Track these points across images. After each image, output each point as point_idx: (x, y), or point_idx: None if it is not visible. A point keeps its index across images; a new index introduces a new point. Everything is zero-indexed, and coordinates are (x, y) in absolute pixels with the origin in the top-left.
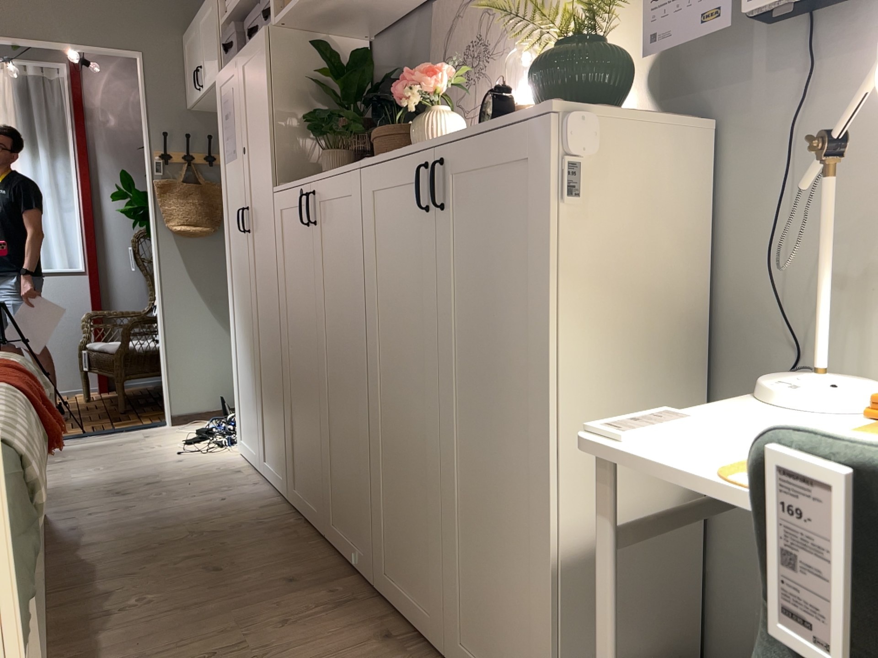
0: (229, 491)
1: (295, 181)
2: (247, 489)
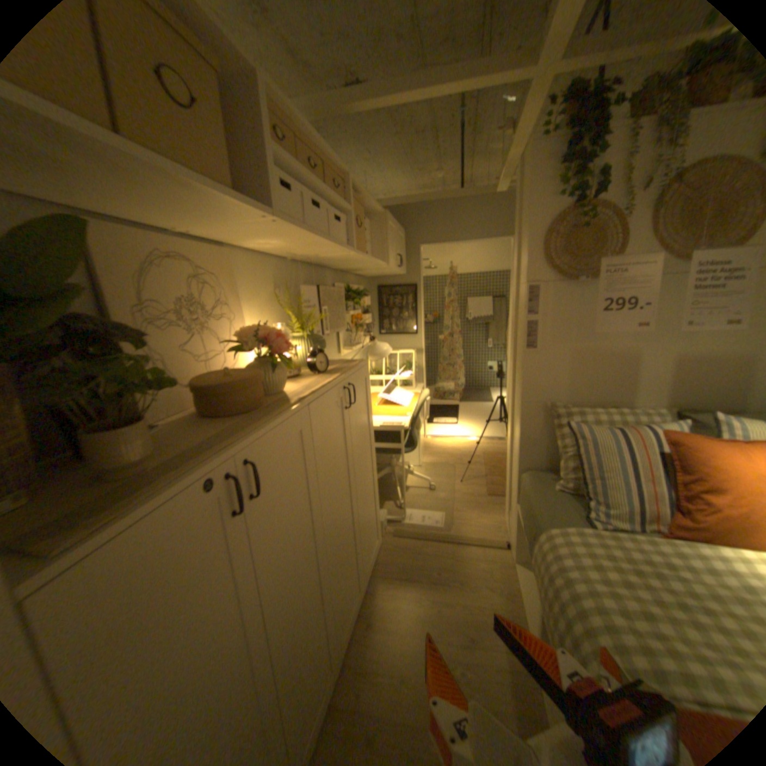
0: None
1: (171, 479)
2: None
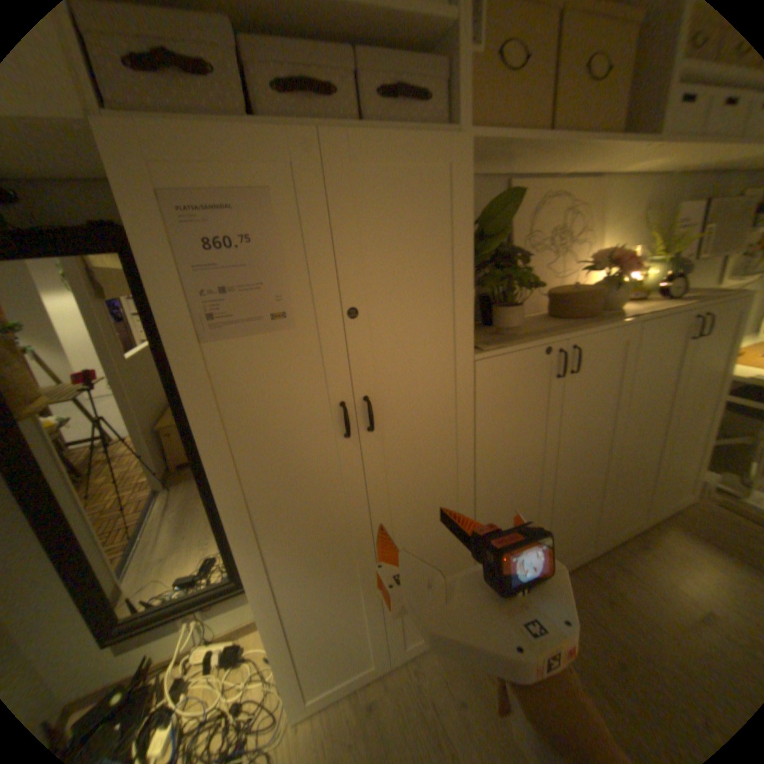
0: (433, 705)
1: (531, 341)
2: (427, 682)
